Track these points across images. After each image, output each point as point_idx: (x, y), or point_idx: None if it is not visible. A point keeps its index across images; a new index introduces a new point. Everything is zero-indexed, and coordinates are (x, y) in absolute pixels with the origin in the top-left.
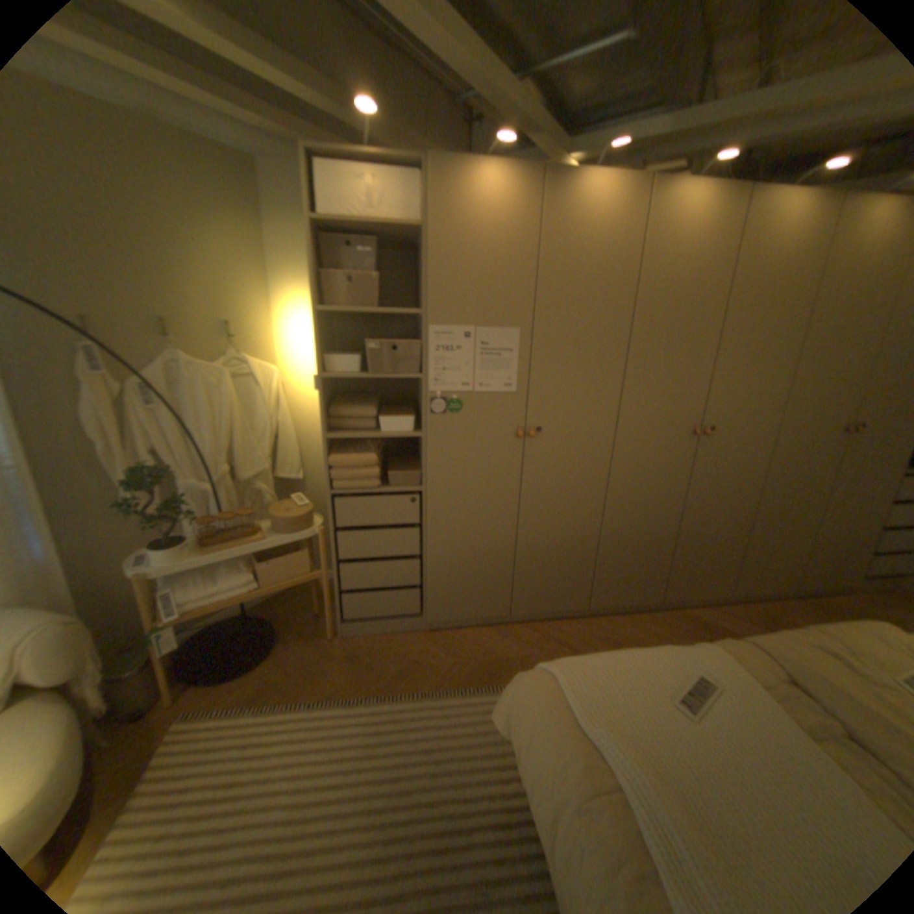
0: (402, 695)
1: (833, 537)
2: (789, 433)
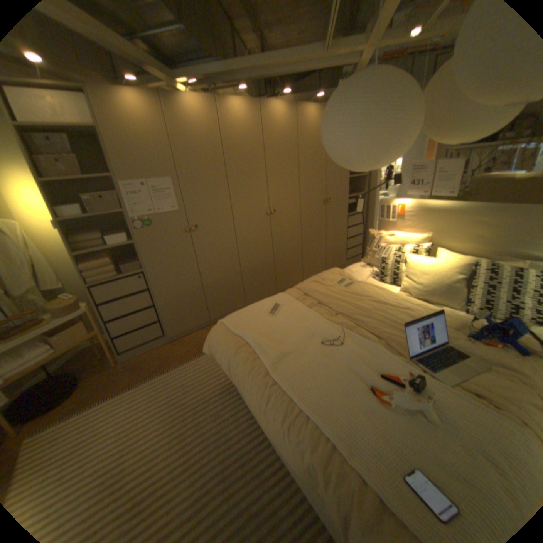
0: (163, 372)
1: (331, 246)
2: (304, 207)
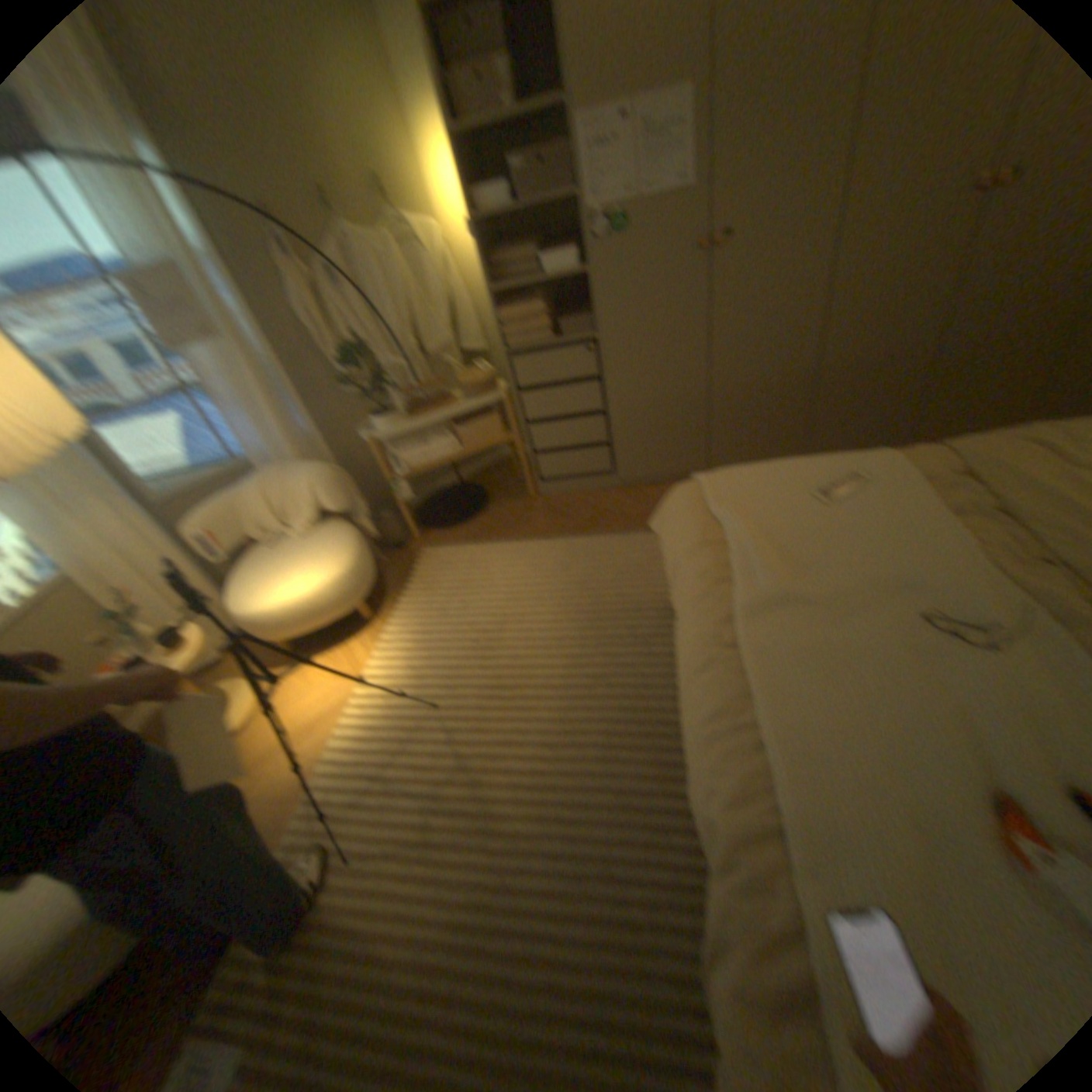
0: (595, 535)
1: None
2: None
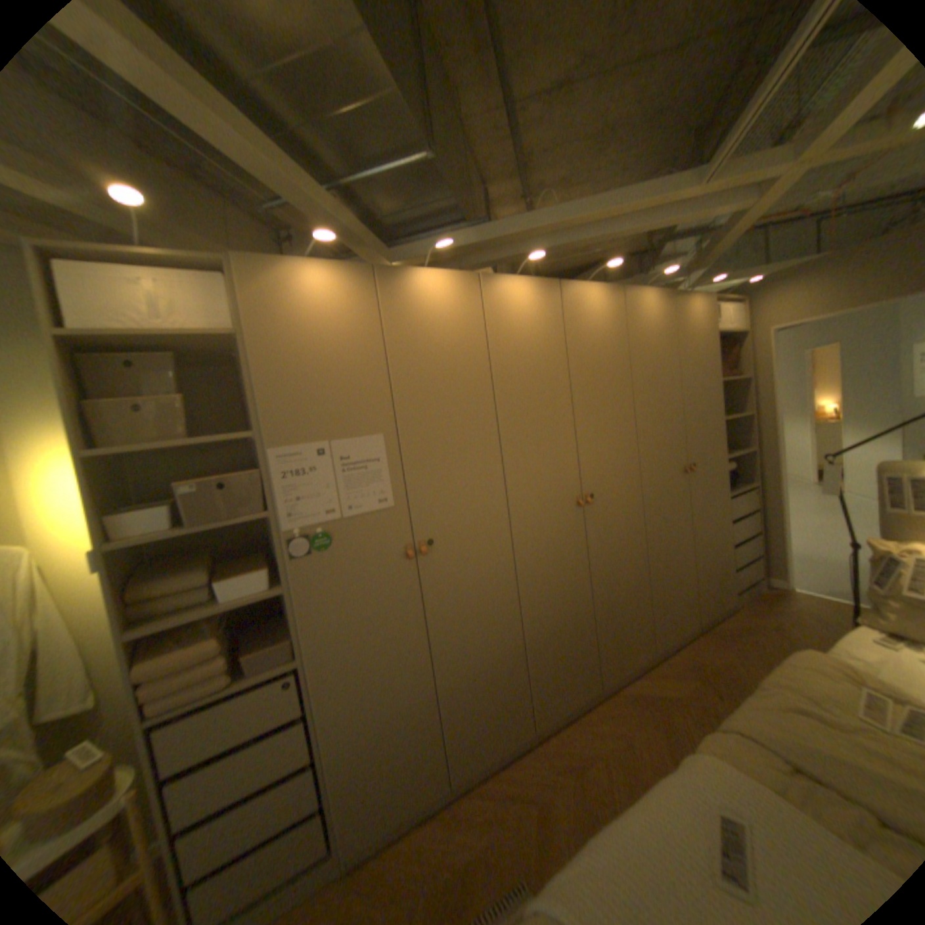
0: None
1: (707, 567)
2: (649, 484)
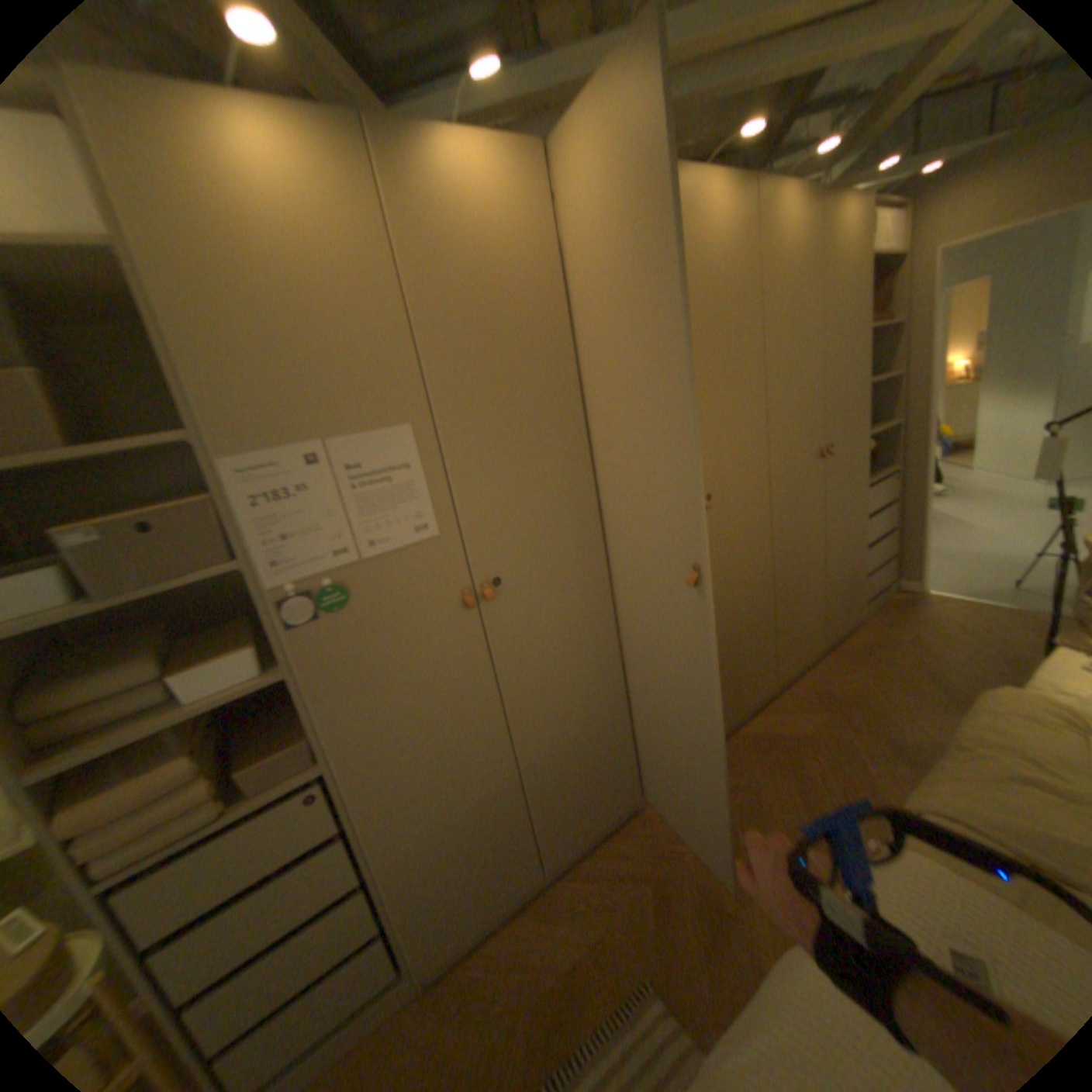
0: None
1: (837, 576)
2: (778, 476)
